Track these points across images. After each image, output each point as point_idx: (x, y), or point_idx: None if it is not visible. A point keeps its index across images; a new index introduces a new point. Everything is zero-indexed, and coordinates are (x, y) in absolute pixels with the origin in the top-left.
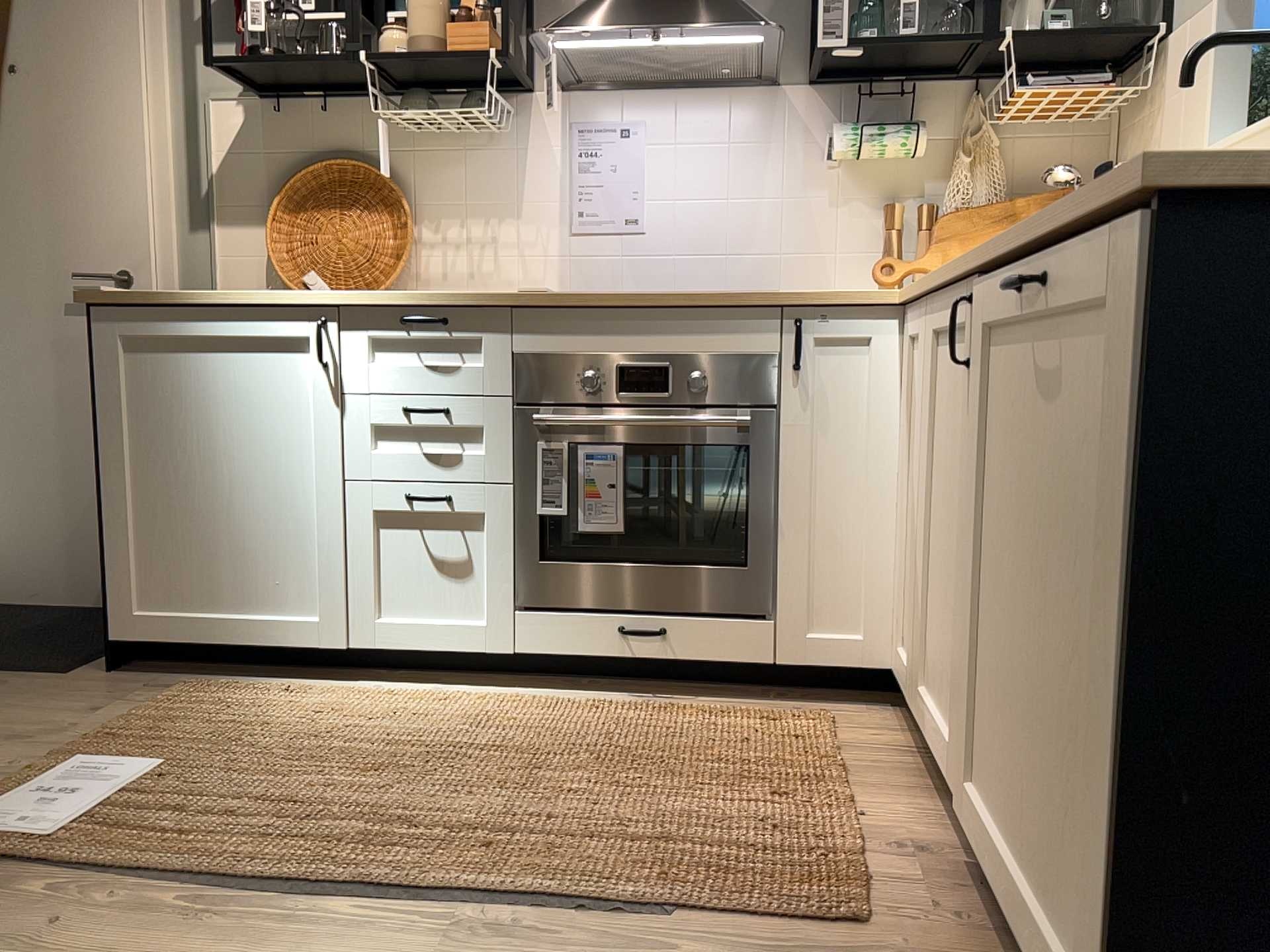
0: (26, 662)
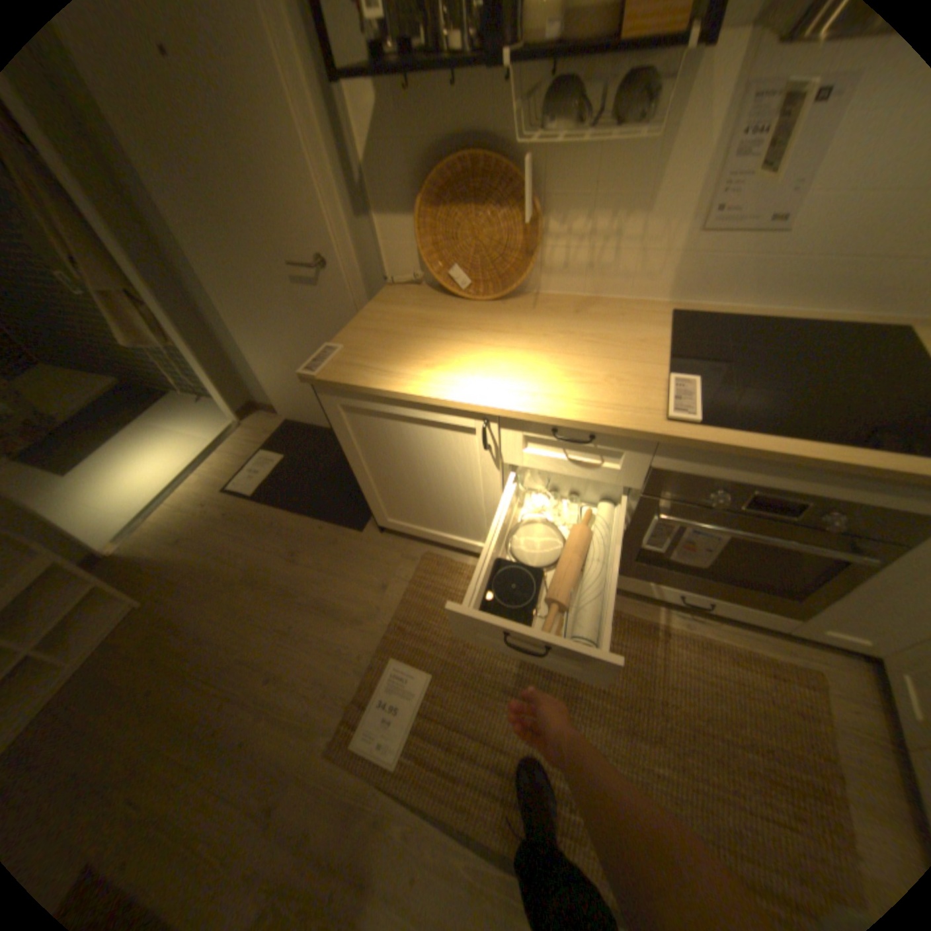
0: (341, 513)
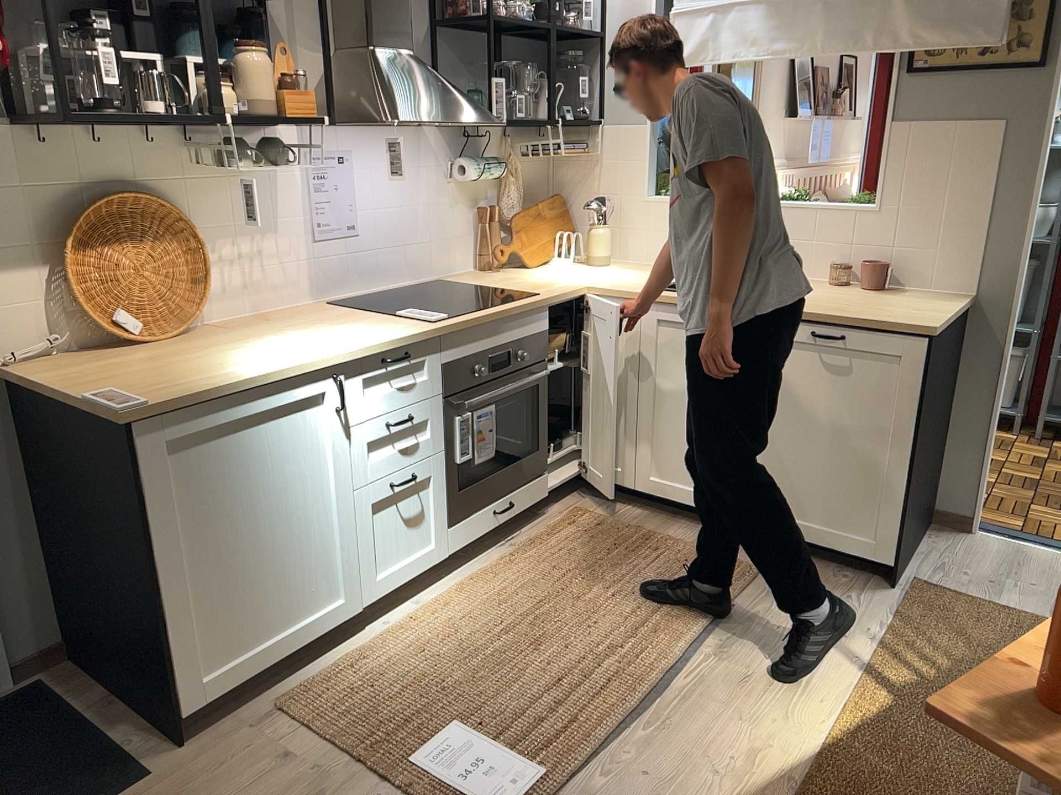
0: None
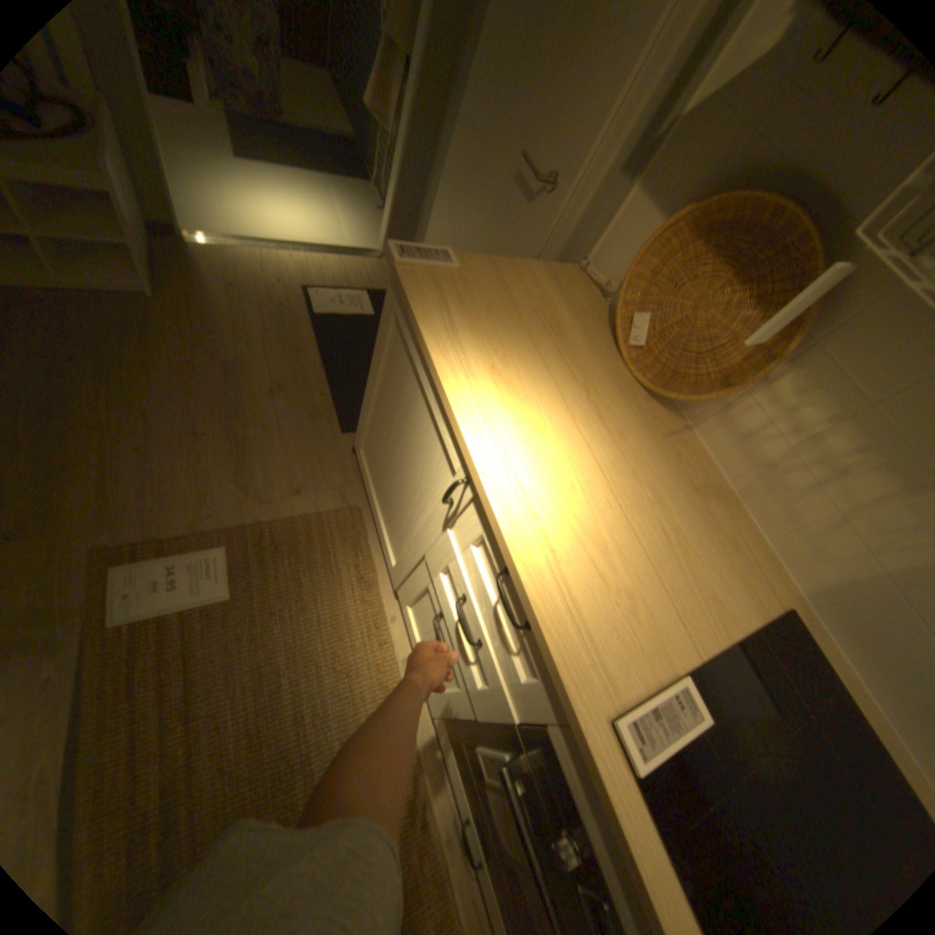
0: (349, 403)
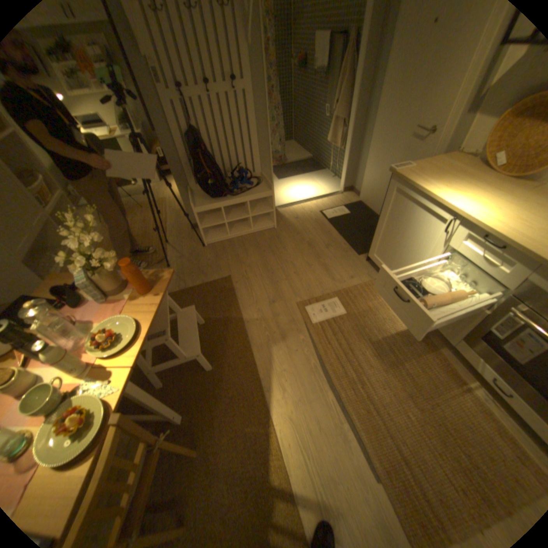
0: (356, 244)
